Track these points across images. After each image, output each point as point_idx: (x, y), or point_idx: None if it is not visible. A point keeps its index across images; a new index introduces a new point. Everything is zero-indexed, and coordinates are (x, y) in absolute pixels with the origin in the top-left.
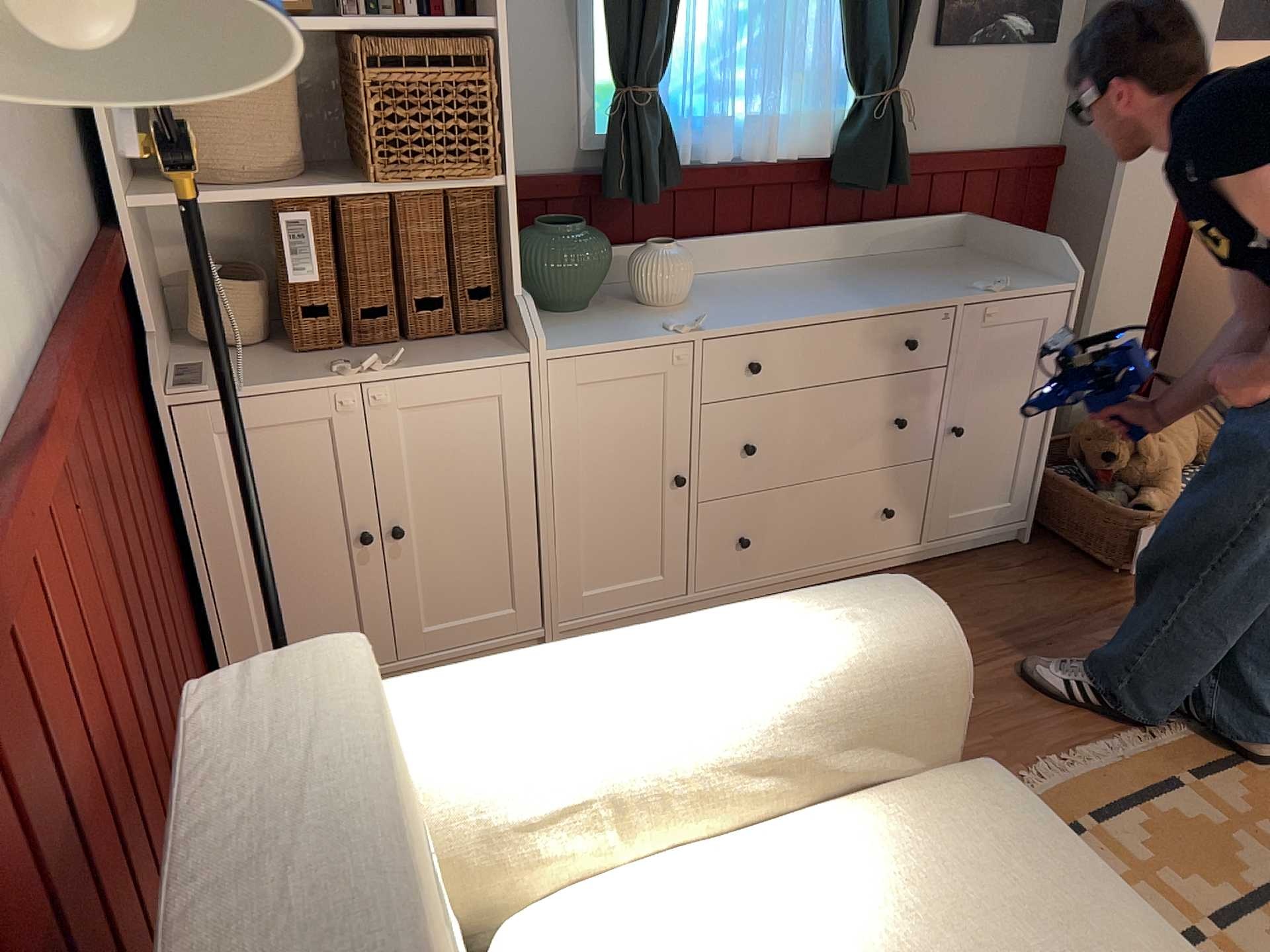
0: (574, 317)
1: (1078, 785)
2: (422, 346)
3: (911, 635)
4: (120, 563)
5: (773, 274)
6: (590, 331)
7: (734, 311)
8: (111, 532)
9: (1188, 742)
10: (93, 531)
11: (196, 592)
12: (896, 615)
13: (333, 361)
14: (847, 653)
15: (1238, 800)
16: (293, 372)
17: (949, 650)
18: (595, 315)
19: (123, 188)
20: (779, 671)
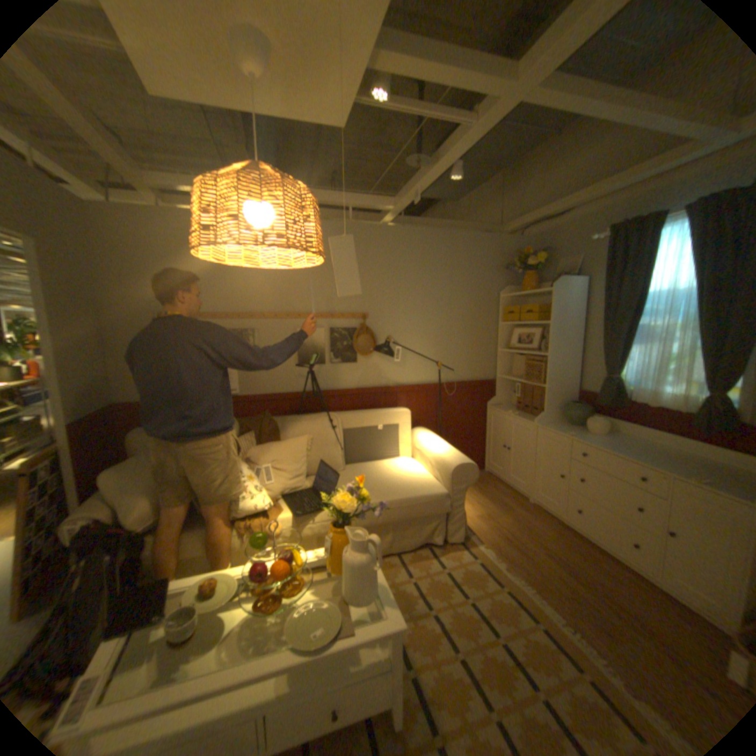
0: (567, 426)
1: (525, 595)
2: (531, 416)
3: (453, 462)
4: (444, 414)
5: (659, 448)
6: (558, 427)
7: (598, 441)
8: (444, 409)
9: (569, 640)
10: (436, 405)
11: (485, 441)
12: (457, 460)
13: (514, 412)
14: (446, 457)
15: (538, 641)
16: (507, 410)
17: (455, 469)
18: (572, 427)
19: (498, 373)
20: (440, 453)
